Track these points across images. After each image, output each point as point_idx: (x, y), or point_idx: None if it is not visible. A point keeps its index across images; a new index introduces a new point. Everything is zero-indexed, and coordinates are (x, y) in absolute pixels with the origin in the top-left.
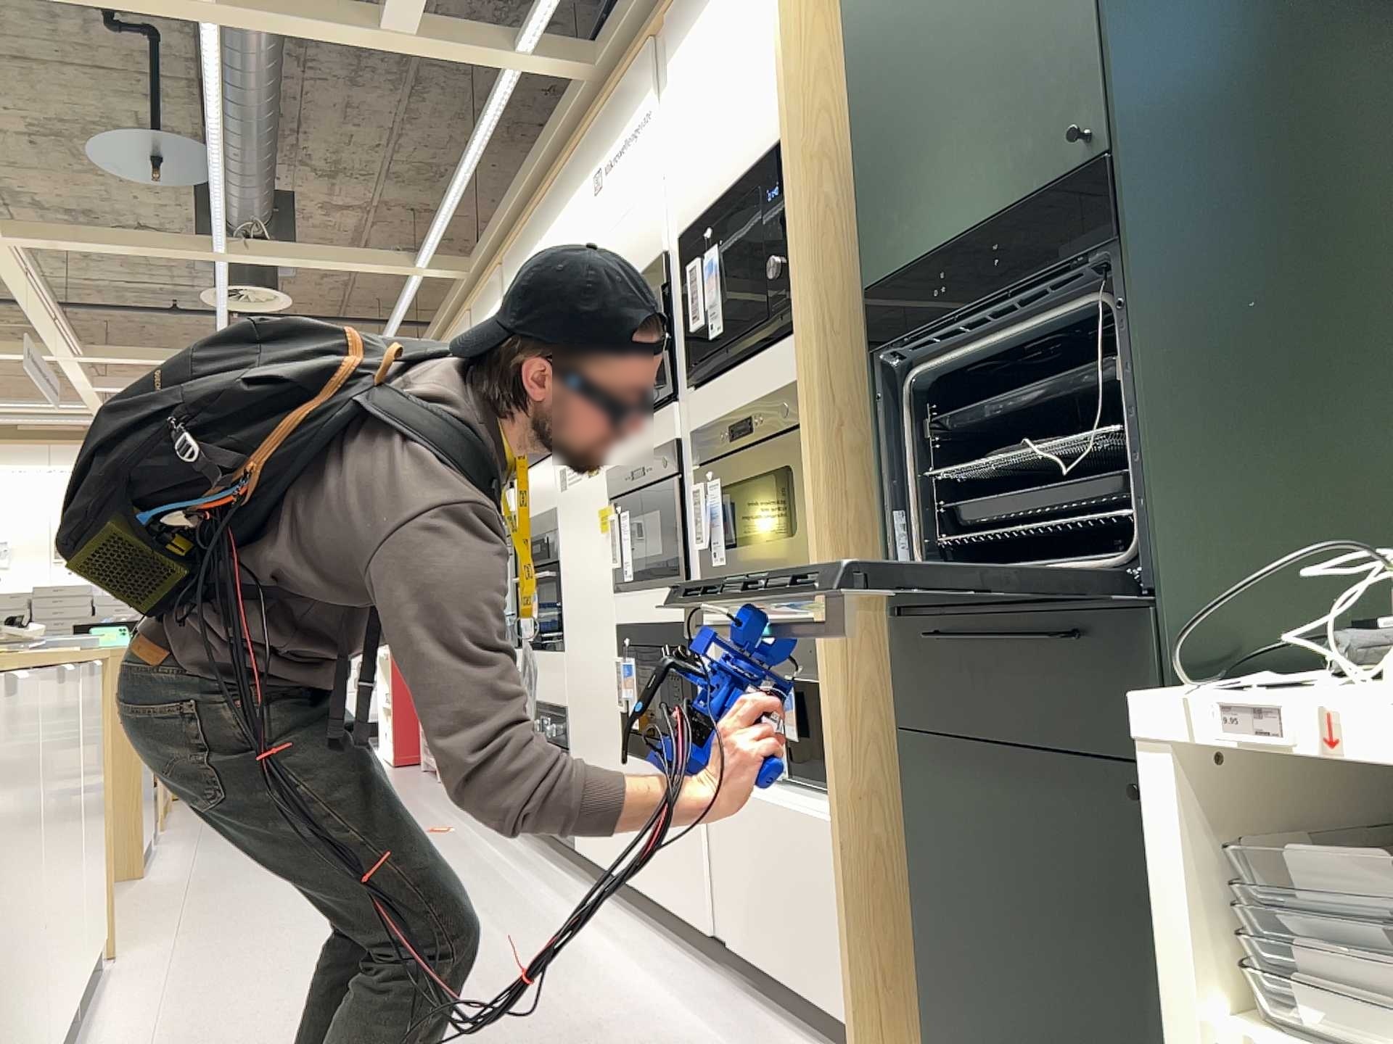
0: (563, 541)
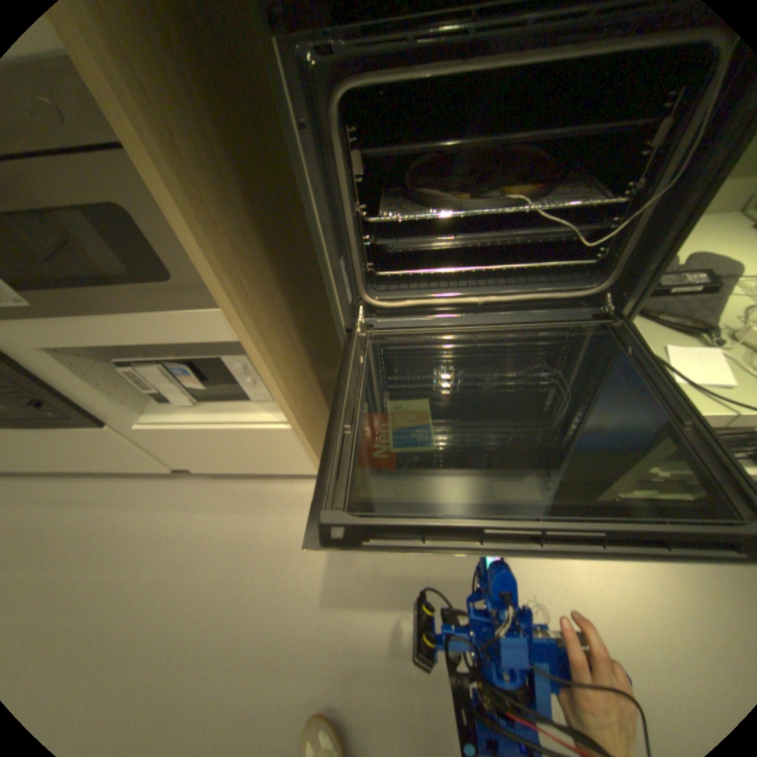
0: None
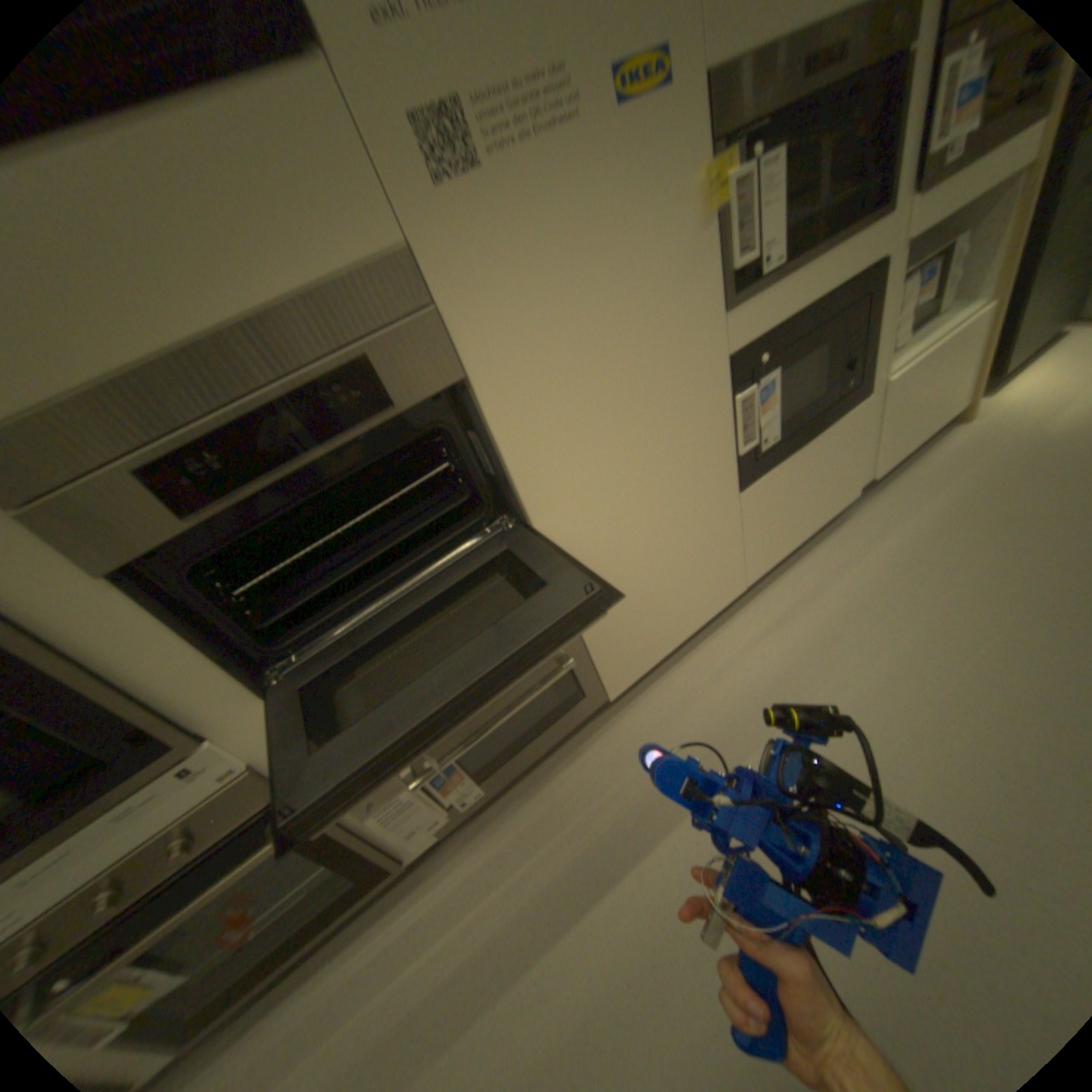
0: (485, 317)
